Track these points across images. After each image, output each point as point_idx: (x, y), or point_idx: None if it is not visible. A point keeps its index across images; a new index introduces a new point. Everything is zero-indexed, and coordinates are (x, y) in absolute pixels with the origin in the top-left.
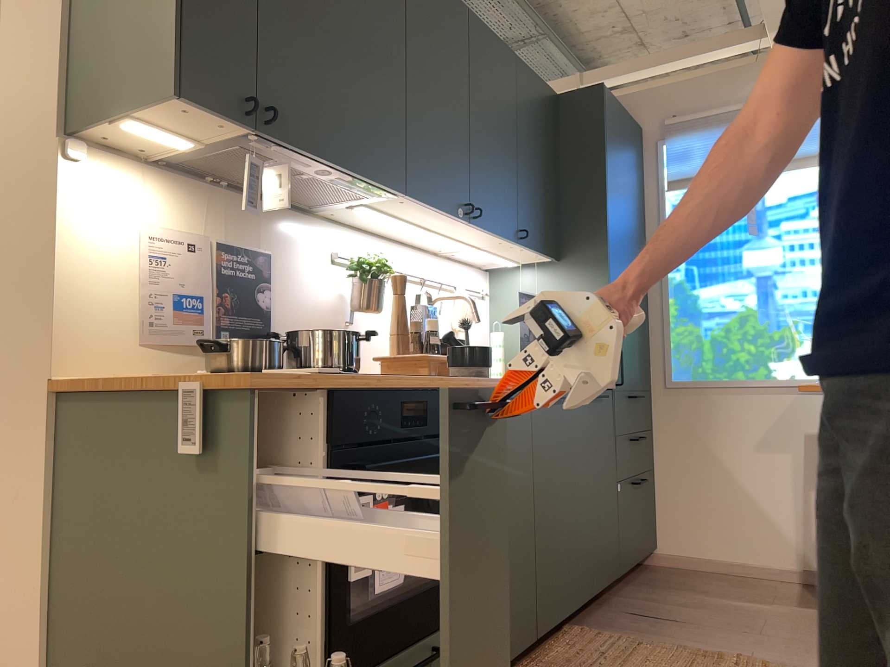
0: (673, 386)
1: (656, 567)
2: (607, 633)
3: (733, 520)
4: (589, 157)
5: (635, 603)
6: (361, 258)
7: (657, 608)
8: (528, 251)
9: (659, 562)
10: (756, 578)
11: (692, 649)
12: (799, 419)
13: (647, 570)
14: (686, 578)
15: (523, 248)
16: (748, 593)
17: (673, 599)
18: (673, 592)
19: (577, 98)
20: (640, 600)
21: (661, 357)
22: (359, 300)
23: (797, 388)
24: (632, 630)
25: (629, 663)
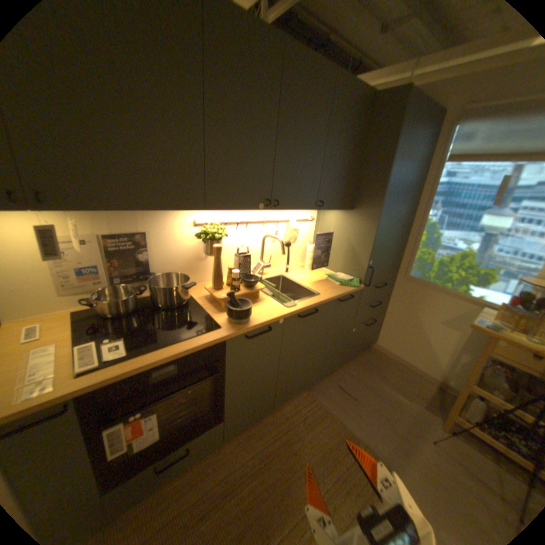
0: (408, 278)
1: (373, 350)
2: (317, 400)
3: (416, 348)
4: (385, 145)
5: (345, 378)
6: (207, 227)
7: (353, 386)
8: (327, 209)
9: (375, 348)
10: (417, 375)
11: (347, 431)
12: (474, 320)
13: (367, 352)
14: (382, 364)
15: (322, 210)
16: (405, 388)
17: (365, 381)
18: (368, 374)
19: (390, 94)
20: (349, 377)
21: (407, 261)
22: (206, 250)
23: (481, 304)
24: (331, 402)
25: (312, 432)
